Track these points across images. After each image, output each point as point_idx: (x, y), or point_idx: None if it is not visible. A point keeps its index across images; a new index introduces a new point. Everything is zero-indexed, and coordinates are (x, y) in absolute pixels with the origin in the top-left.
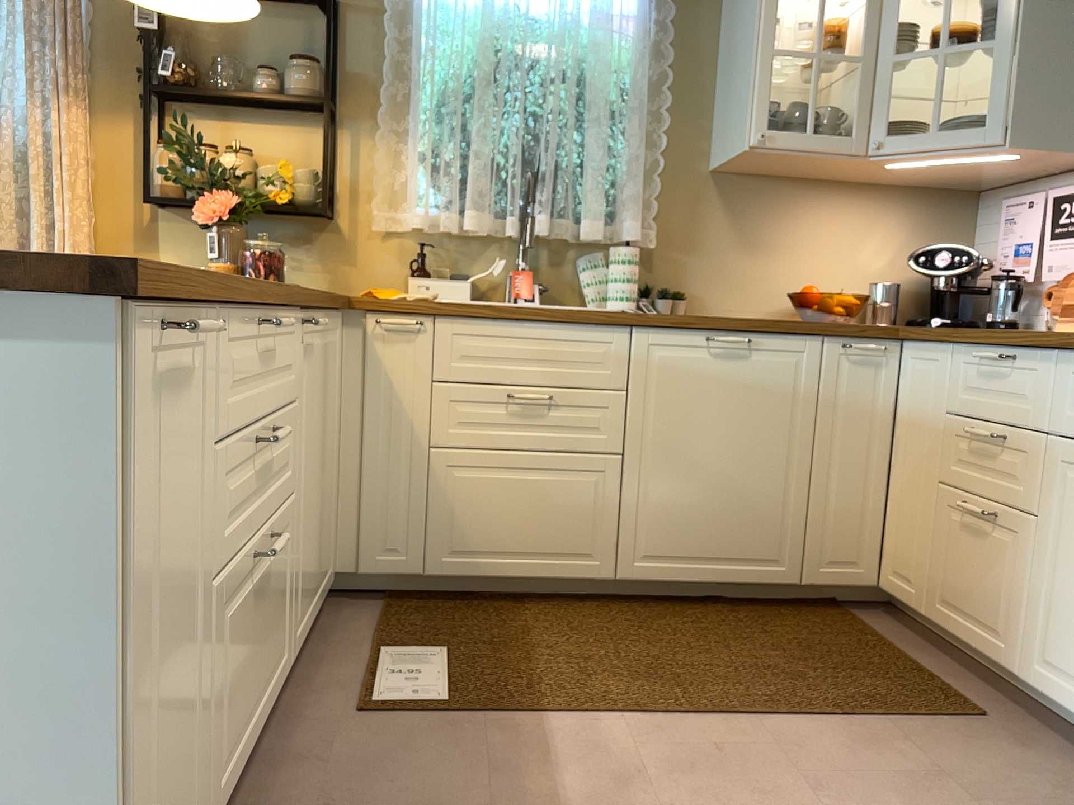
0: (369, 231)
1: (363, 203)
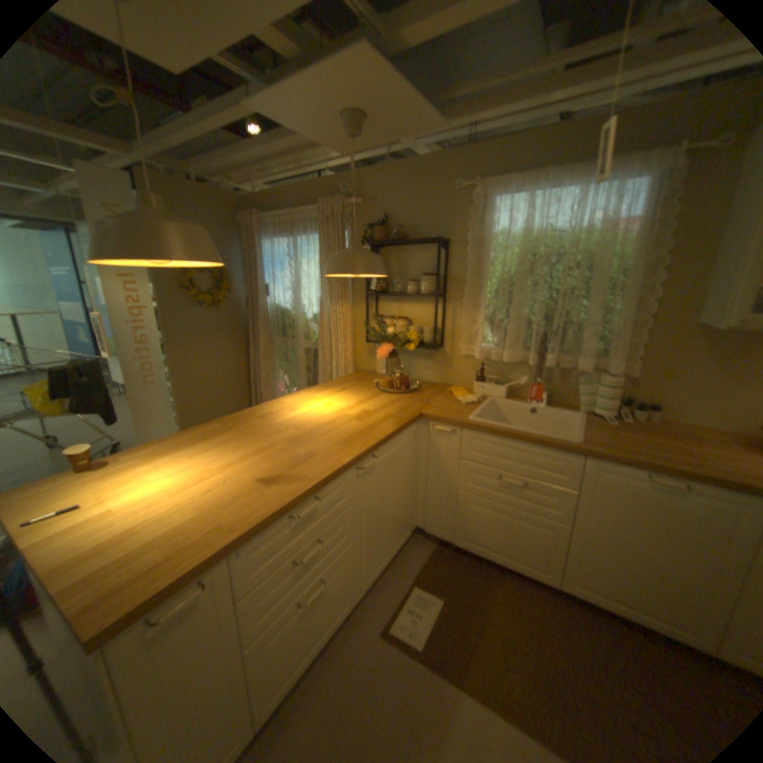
0: (459, 354)
1: (456, 340)
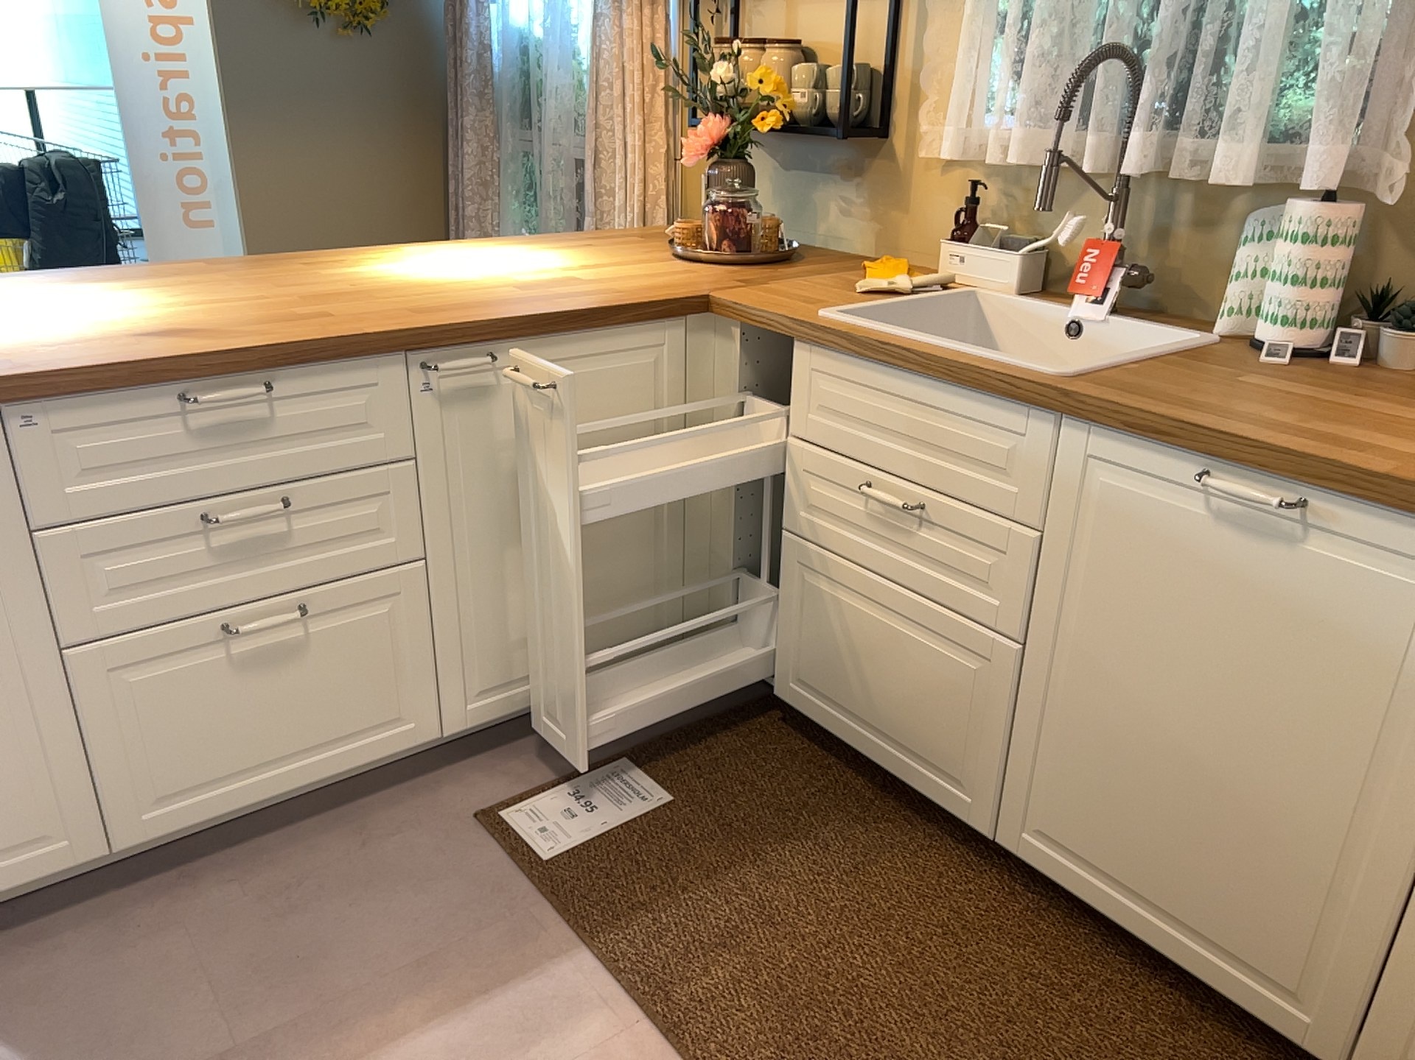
0: (922, 159)
1: (919, 113)
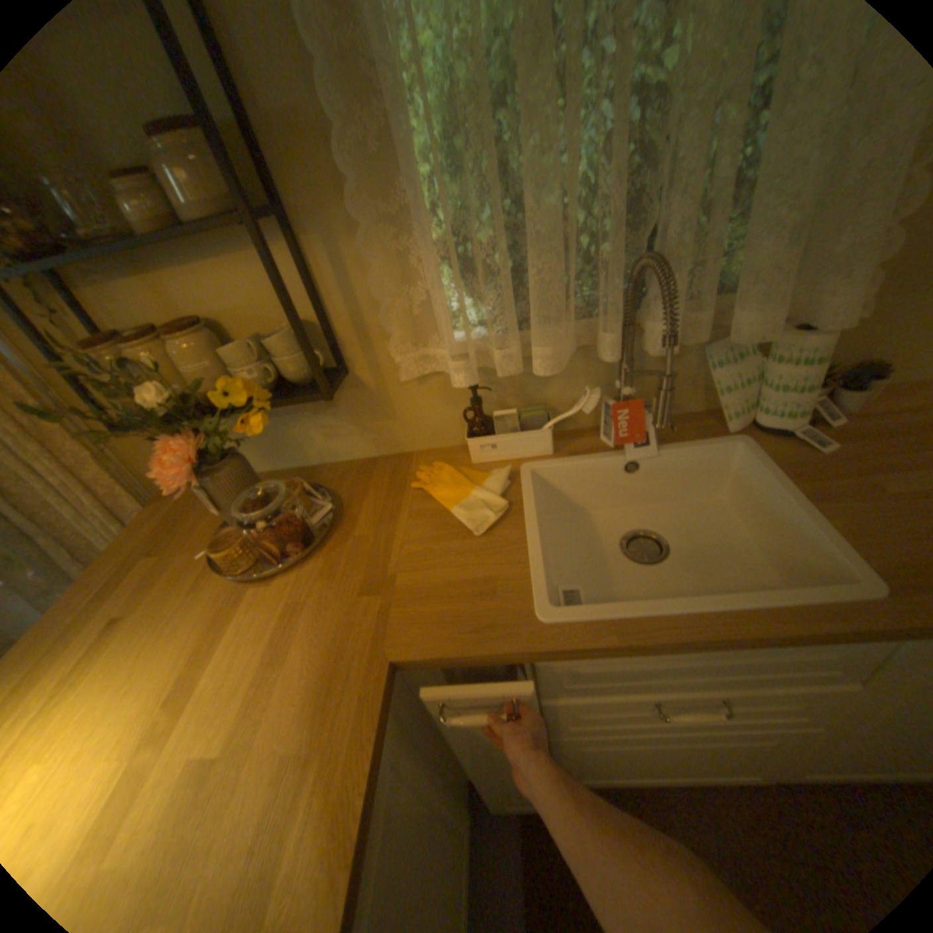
0: (398, 376)
1: (376, 341)
